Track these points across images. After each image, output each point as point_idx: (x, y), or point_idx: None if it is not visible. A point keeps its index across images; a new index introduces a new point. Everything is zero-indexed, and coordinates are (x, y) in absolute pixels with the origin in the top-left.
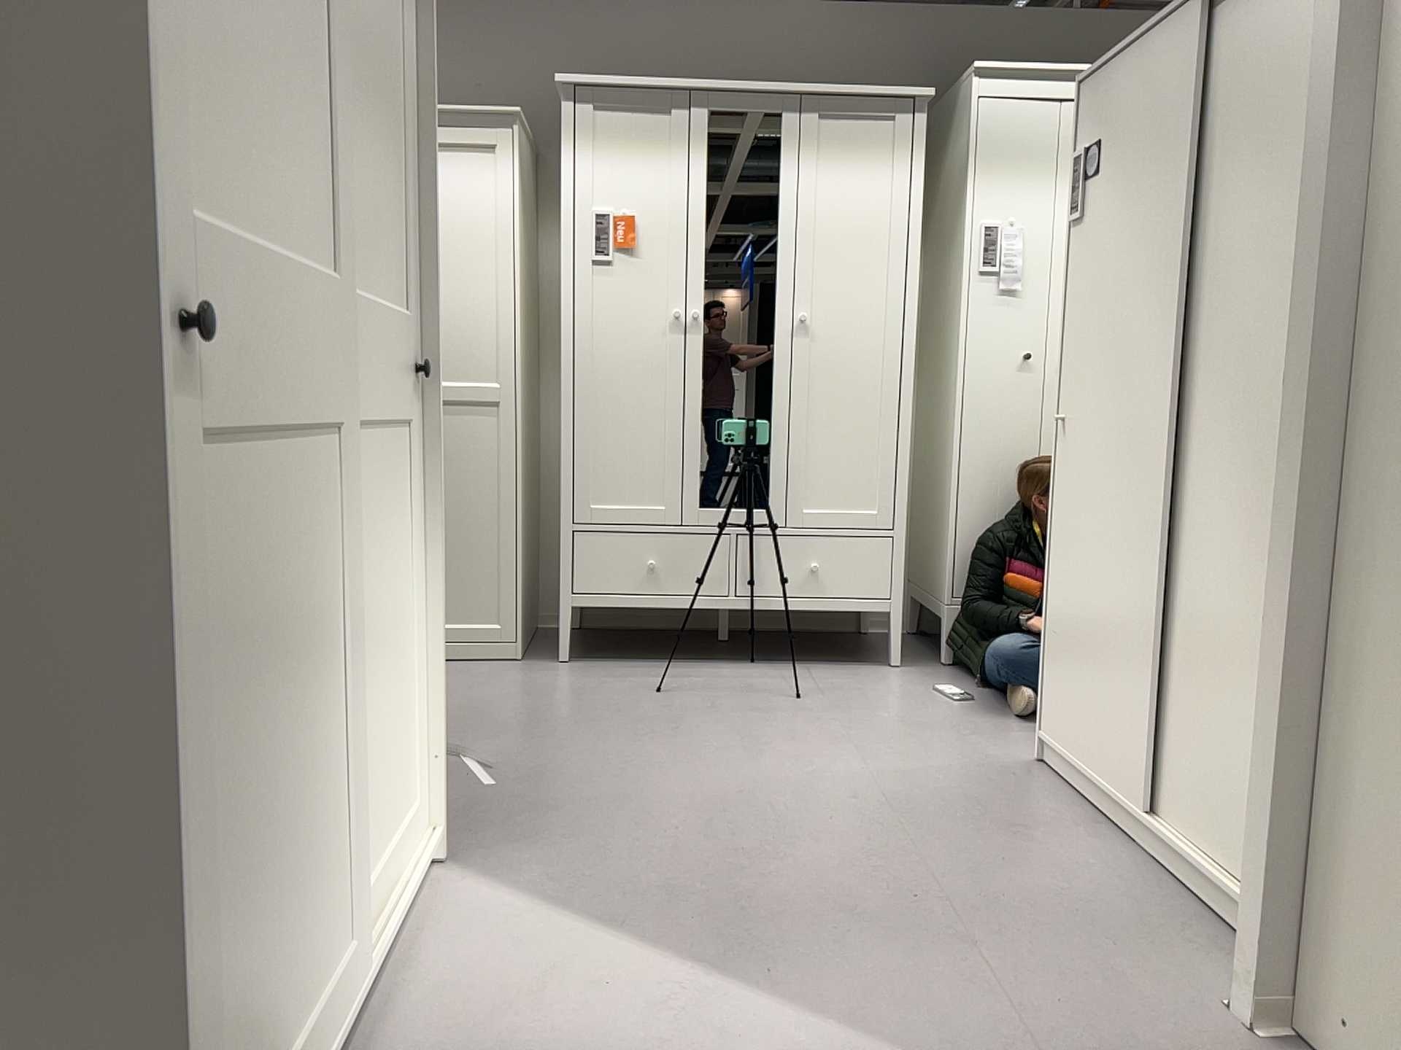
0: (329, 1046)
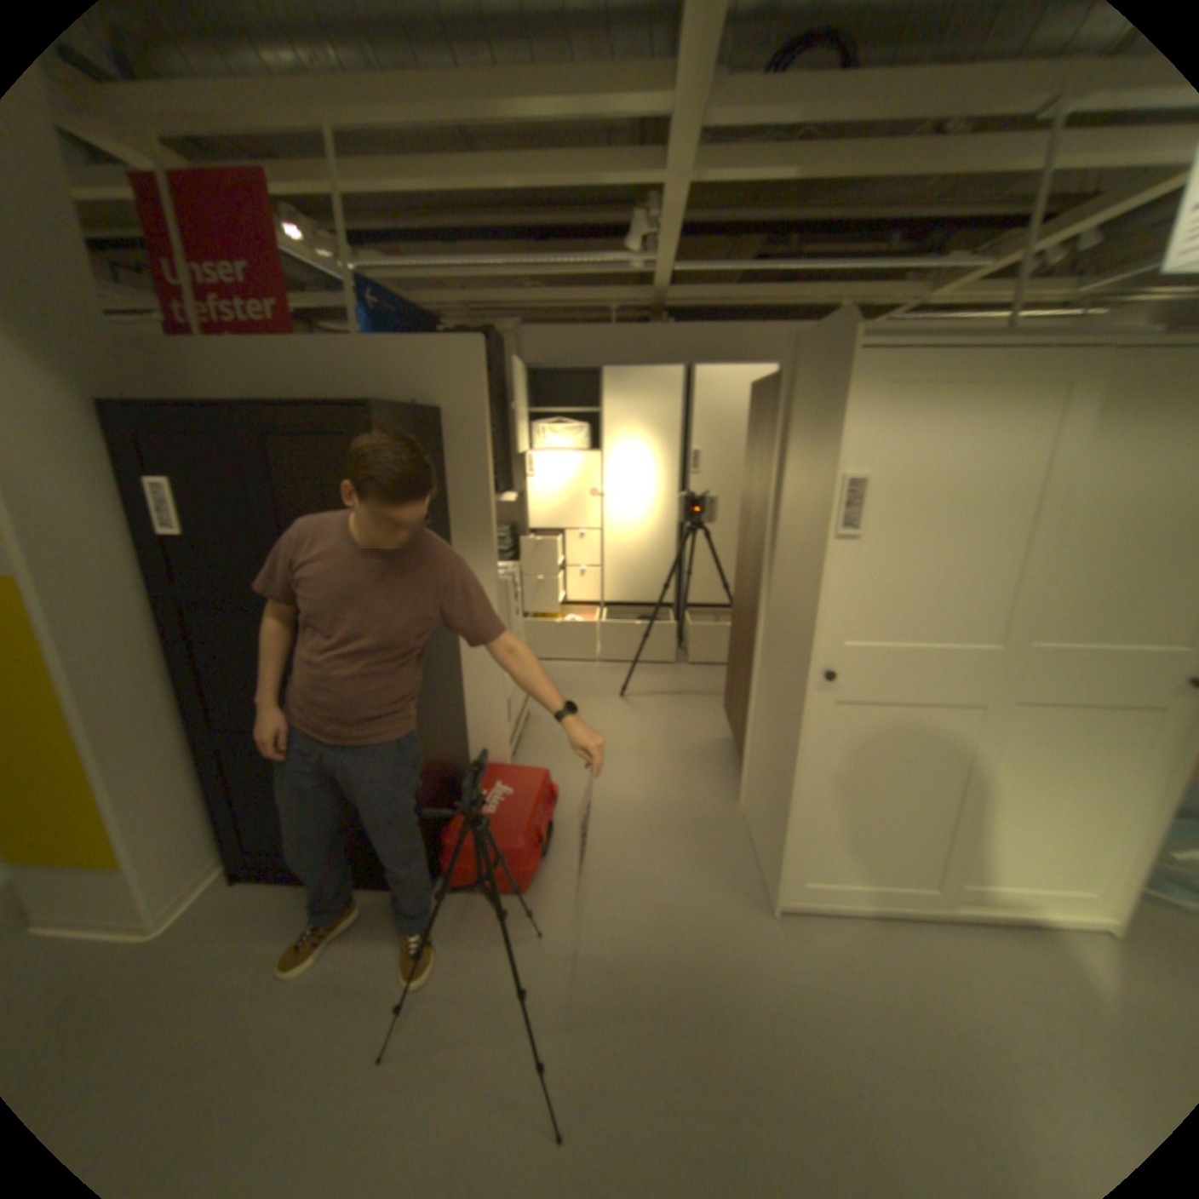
0: (912, 908)
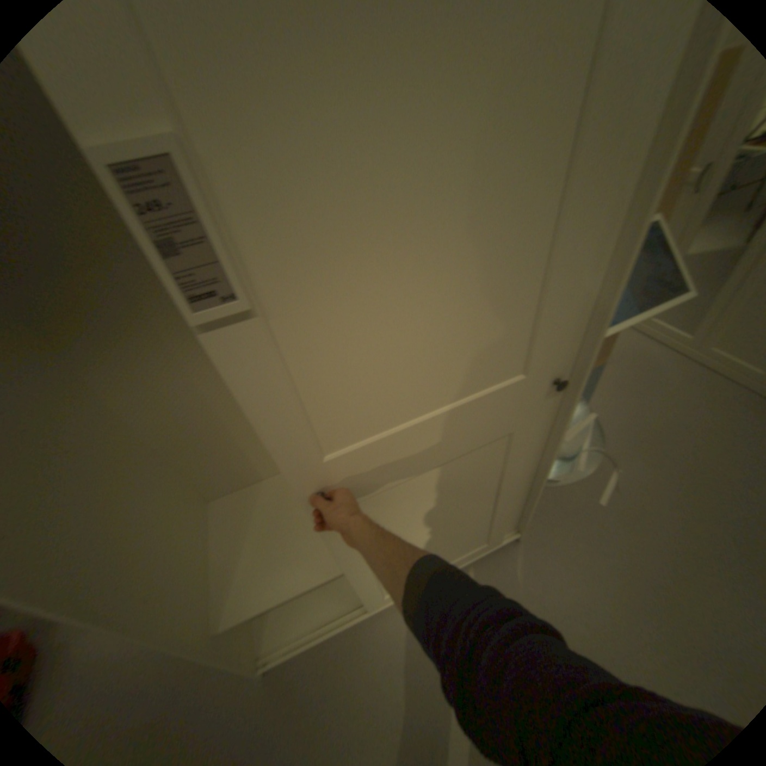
0: (367, 614)
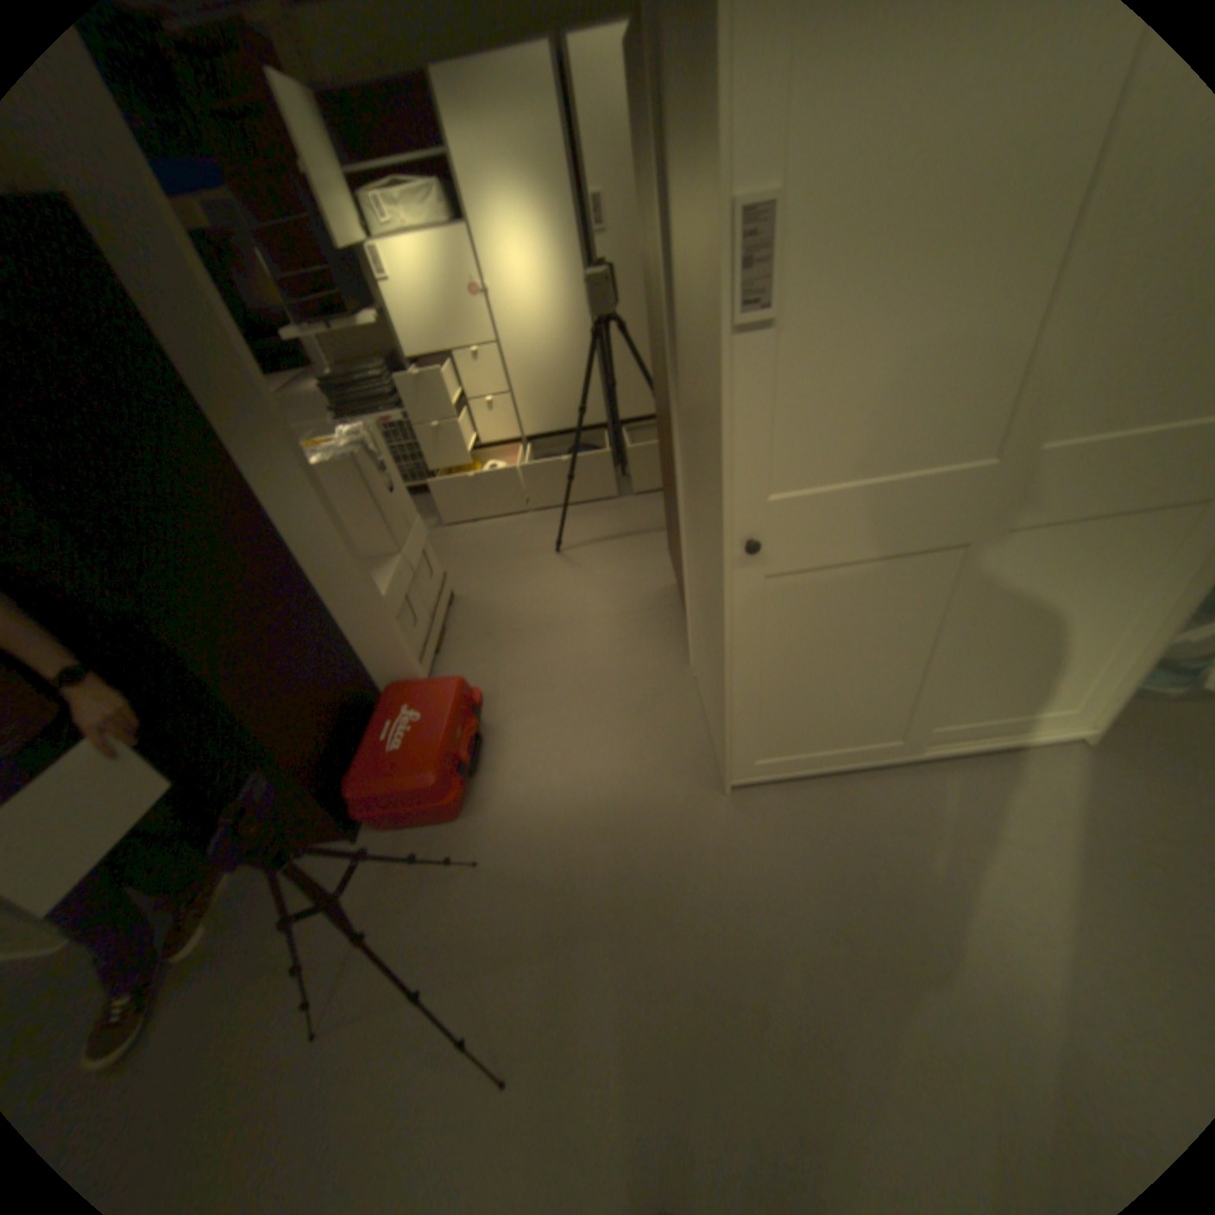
0: (871, 760)
